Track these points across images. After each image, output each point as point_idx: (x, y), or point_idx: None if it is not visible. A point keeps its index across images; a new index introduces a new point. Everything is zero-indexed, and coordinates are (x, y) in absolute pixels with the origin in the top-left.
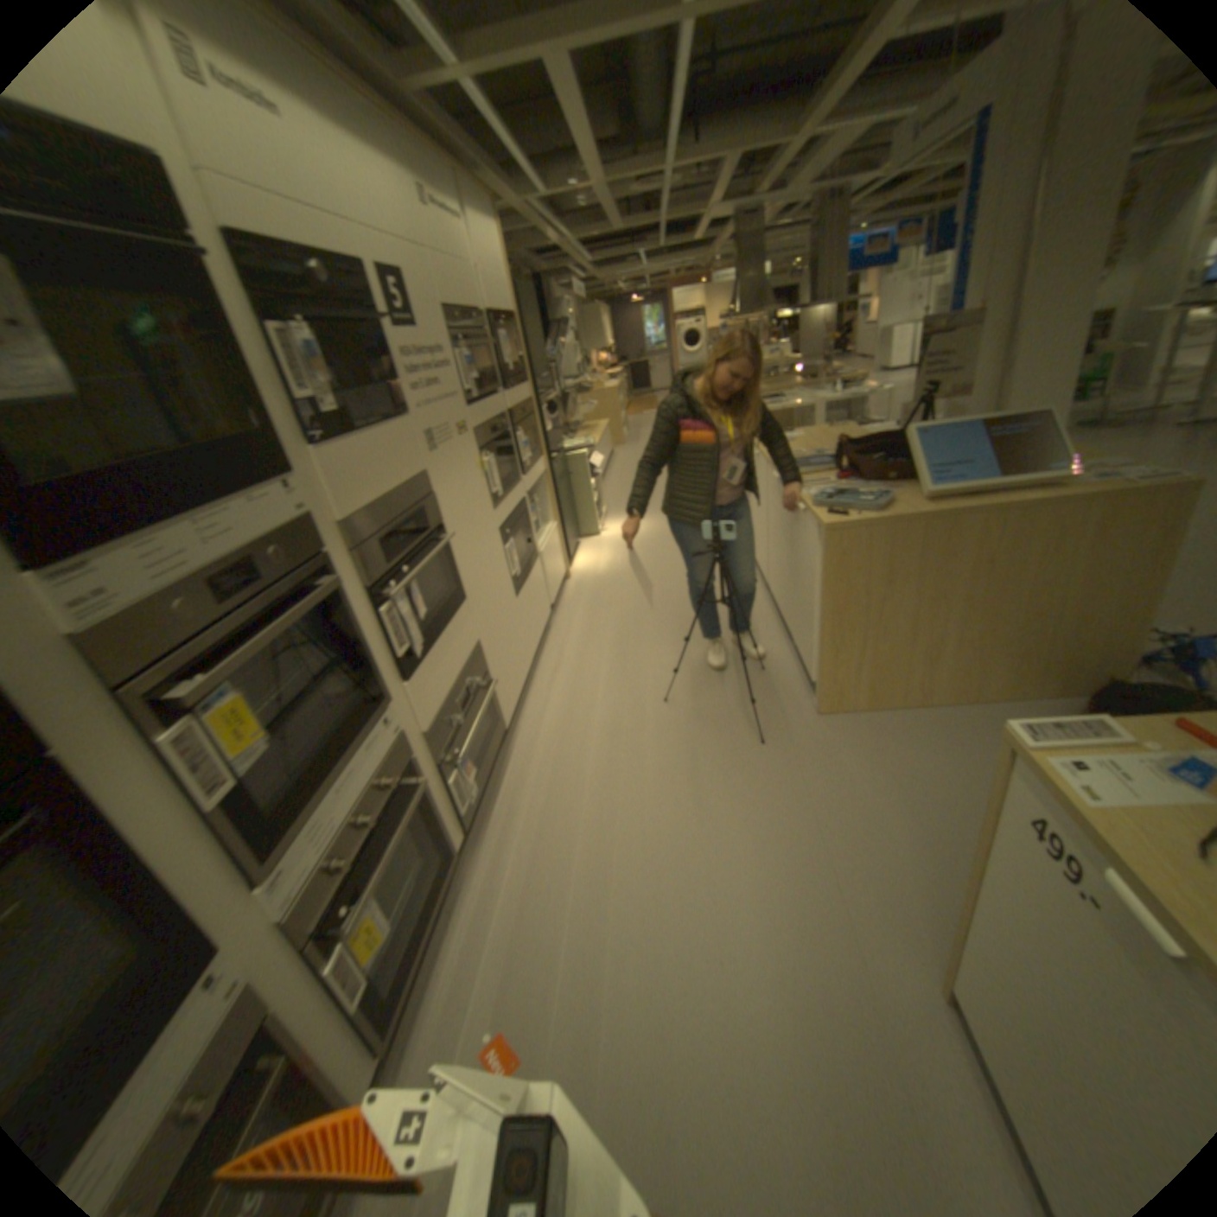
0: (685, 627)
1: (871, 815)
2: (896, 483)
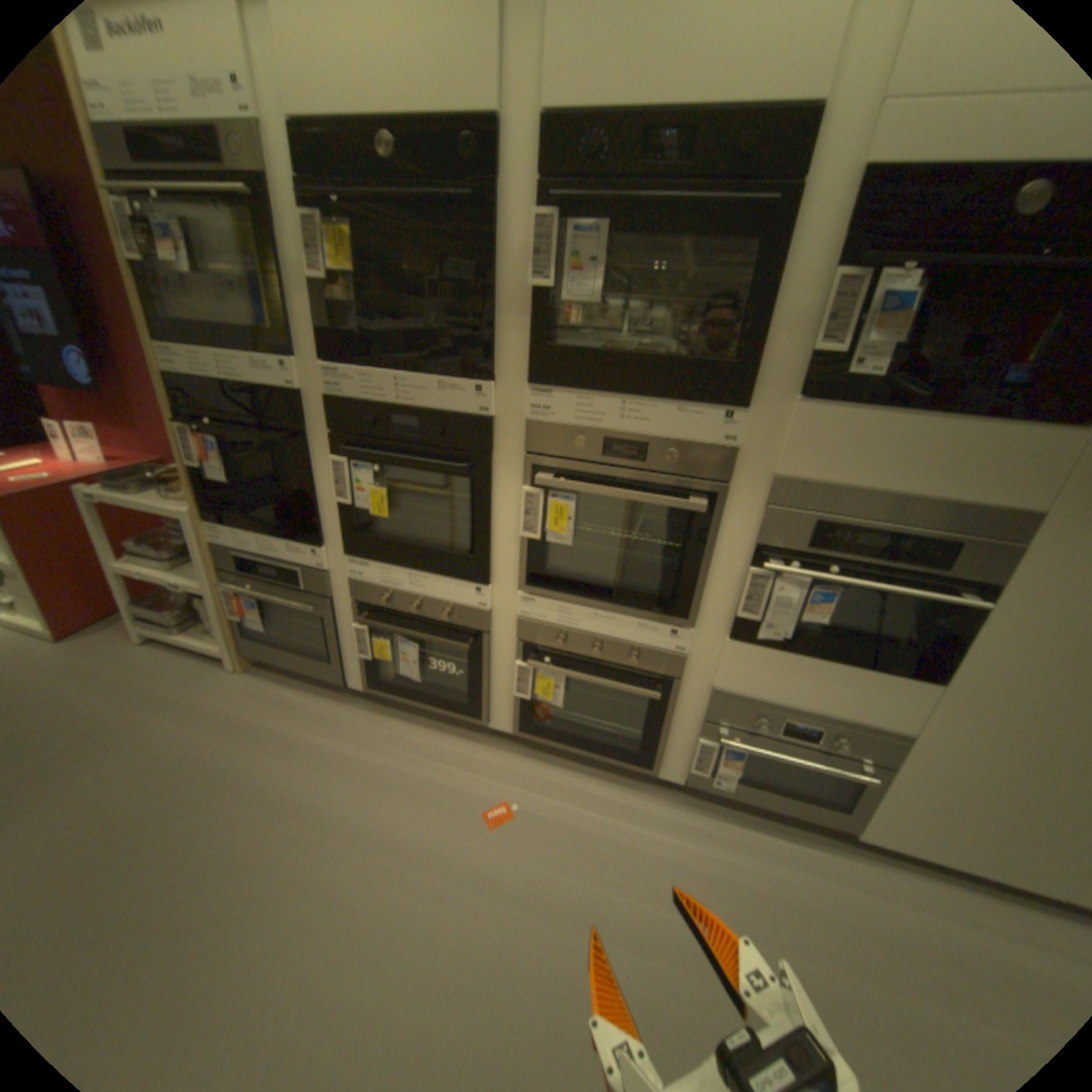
0: None
1: None
2: None
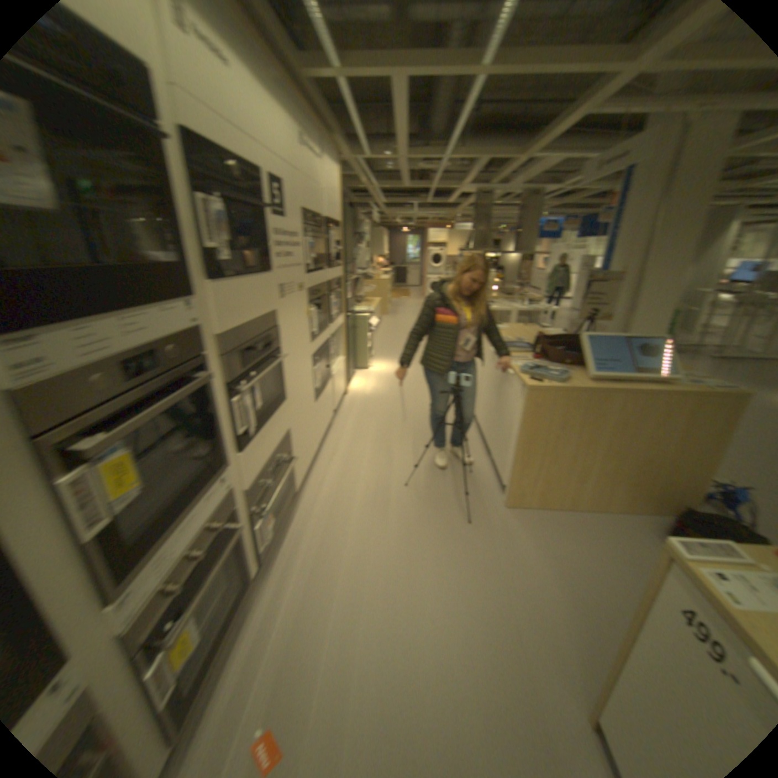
0: (422, 437)
1: (541, 583)
2: (570, 367)
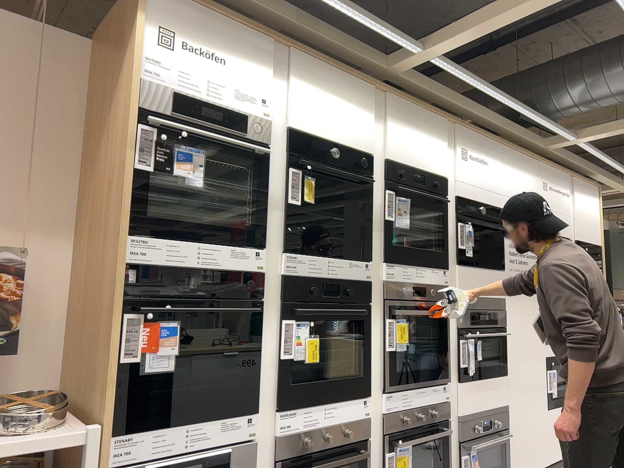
0: None
1: None
2: None
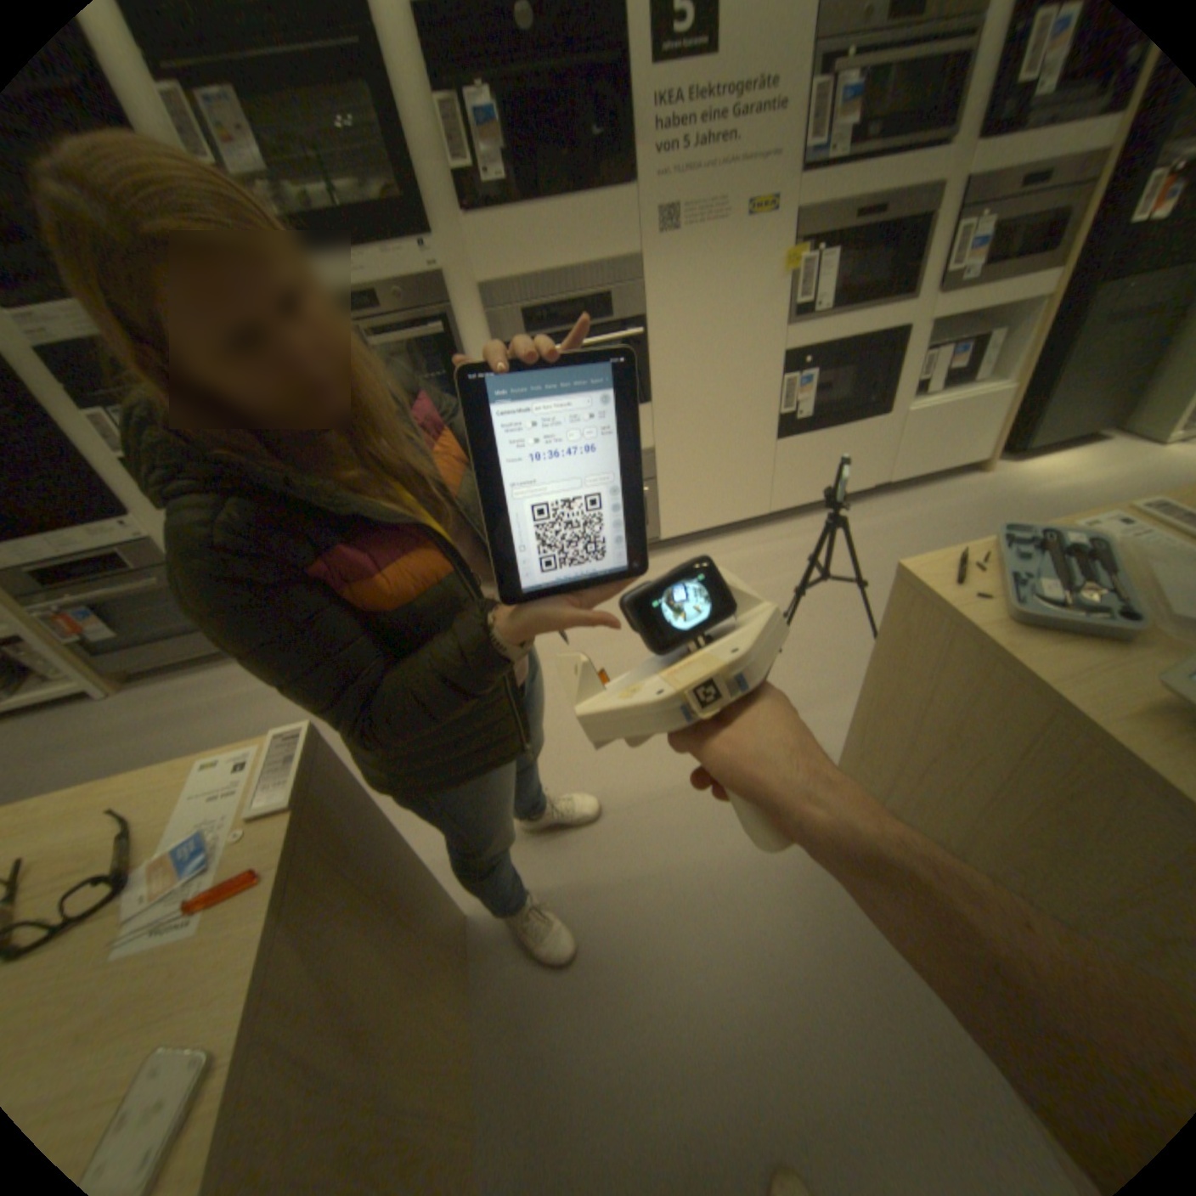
0: None
1: (668, 869)
2: None
